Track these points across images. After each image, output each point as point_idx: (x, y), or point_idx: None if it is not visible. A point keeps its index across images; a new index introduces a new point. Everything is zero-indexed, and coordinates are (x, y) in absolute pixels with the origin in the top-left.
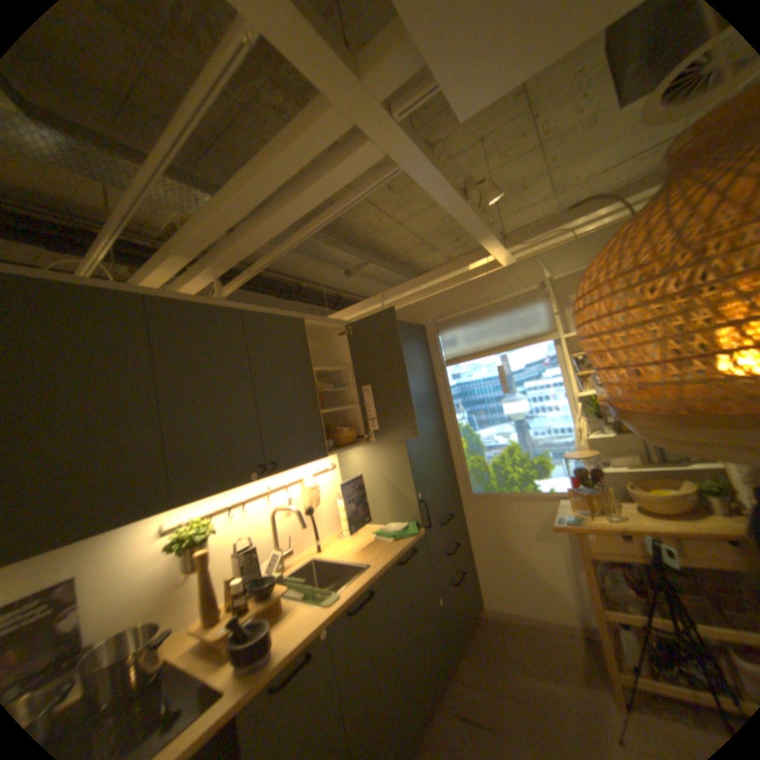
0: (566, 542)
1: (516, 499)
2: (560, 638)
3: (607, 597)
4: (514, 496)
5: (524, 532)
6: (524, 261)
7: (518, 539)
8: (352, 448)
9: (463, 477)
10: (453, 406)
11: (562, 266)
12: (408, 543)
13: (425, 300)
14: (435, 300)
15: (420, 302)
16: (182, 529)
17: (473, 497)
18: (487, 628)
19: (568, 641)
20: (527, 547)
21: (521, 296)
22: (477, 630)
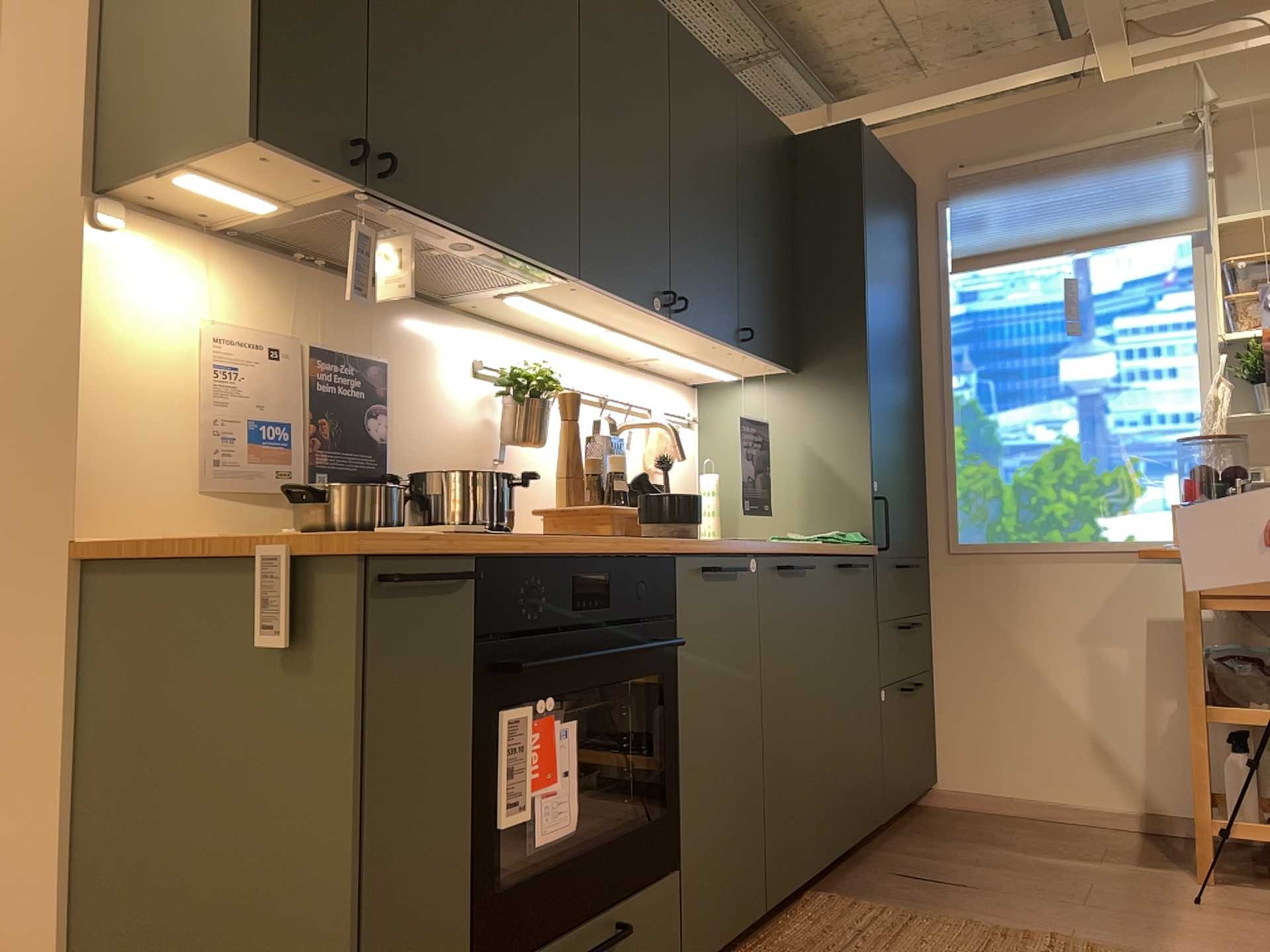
0: (1142, 641)
1: (1053, 555)
2: (1095, 829)
3: (1215, 692)
4: (1051, 547)
5: (1057, 623)
6: (1159, 75)
7: (1041, 637)
8: (766, 362)
9: (943, 510)
10: (952, 359)
11: (1233, 94)
12: (855, 550)
13: (929, 132)
14: (952, 135)
15: (915, 135)
16: (516, 368)
17: (960, 551)
18: (943, 814)
19: (1112, 832)
20: (1058, 653)
21: (1142, 141)
22: (923, 814)
